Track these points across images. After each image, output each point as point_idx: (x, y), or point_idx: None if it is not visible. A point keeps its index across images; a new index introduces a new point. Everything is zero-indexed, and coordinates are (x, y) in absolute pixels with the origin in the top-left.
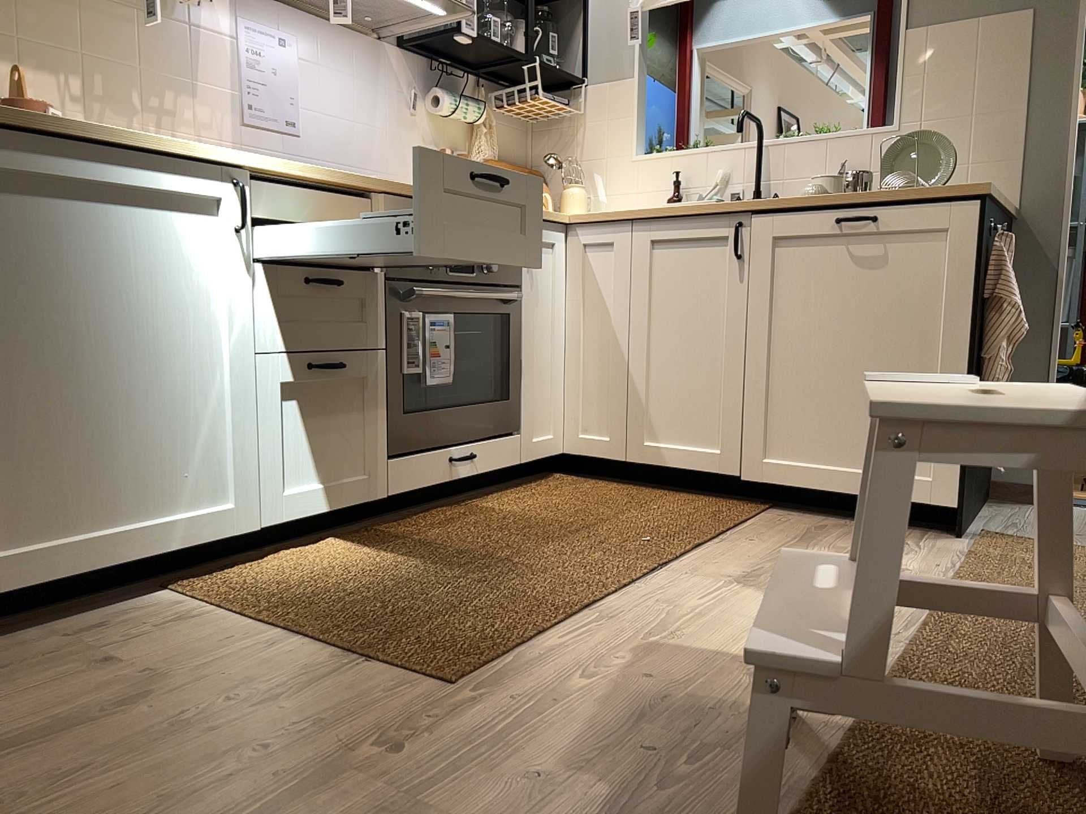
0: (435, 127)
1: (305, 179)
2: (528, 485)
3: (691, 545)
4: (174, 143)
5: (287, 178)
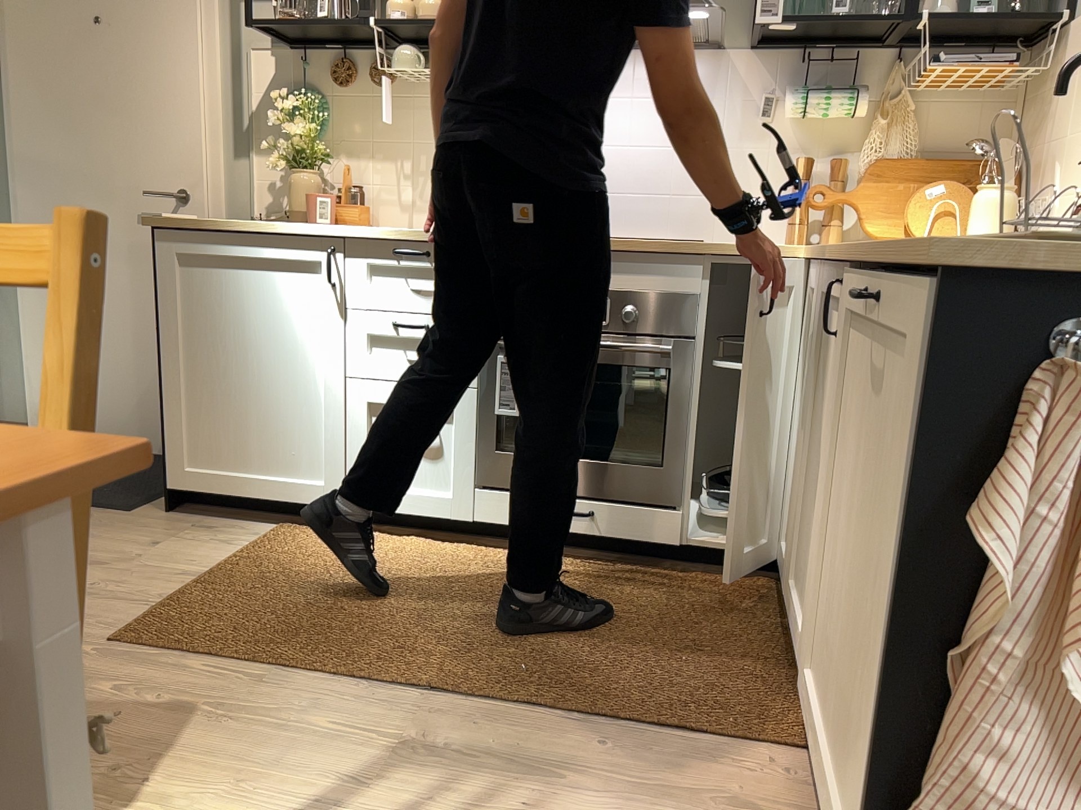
0: (802, 130)
1: (390, 240)
2: (708, 577)
3: (521, 704)
4: (285, 225)
5: (375, 241)
